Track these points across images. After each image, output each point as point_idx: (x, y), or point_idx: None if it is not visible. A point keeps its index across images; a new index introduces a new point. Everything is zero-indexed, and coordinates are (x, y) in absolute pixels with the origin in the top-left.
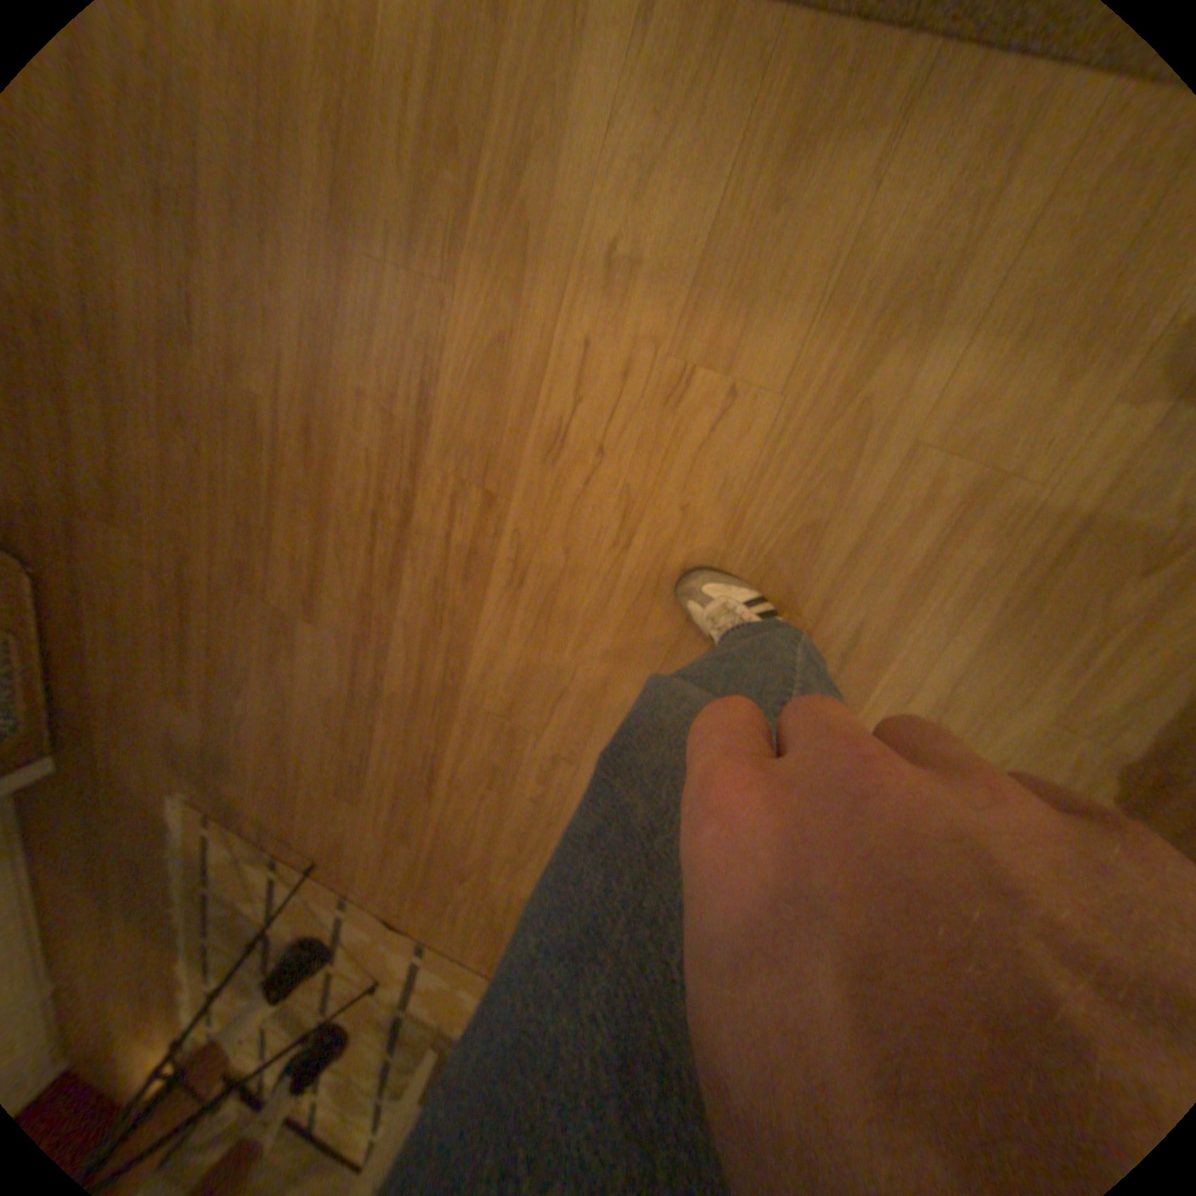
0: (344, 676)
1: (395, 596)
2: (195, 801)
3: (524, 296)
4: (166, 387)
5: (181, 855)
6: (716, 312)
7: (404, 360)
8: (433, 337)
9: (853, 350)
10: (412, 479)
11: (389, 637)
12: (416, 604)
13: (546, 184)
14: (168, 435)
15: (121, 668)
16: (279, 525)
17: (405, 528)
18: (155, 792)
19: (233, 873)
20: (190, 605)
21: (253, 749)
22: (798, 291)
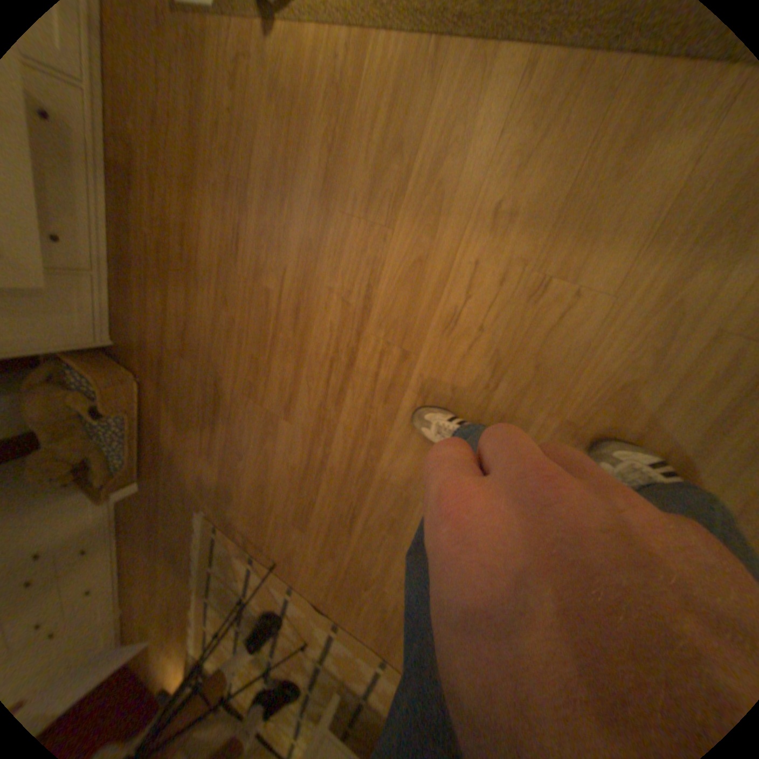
0: (306, 455)
1: (342, 409)
2: (212, 519)
3: (438, 235)
4: (222, 286)
5: (201, 549)
6: (569, 243)
7: (360, 272)
8: (378, 259)
9: (673, 268)
10: (358, 341)
11: (336, 434)
12: (354, 415)
13: (458, 169)
14: (220, 312)
15: (180, 439)
16: (276, 364)
17: (351, 370)
18: (191, 511)
19: (229, 564)
20: (222, 406)
21: (248, 492)
22: (631, 230)
